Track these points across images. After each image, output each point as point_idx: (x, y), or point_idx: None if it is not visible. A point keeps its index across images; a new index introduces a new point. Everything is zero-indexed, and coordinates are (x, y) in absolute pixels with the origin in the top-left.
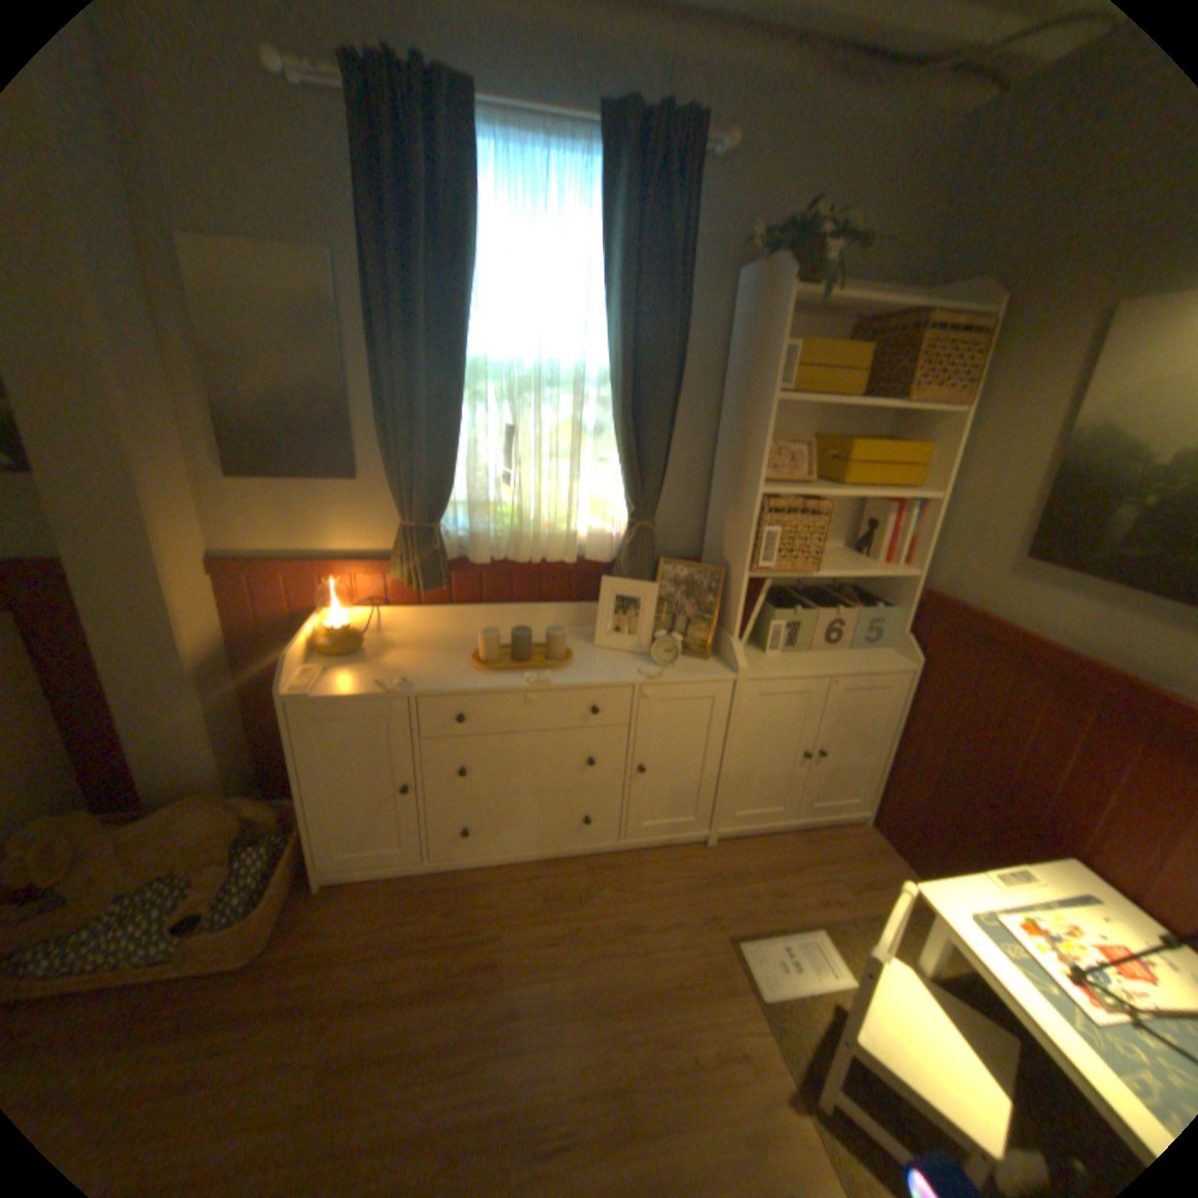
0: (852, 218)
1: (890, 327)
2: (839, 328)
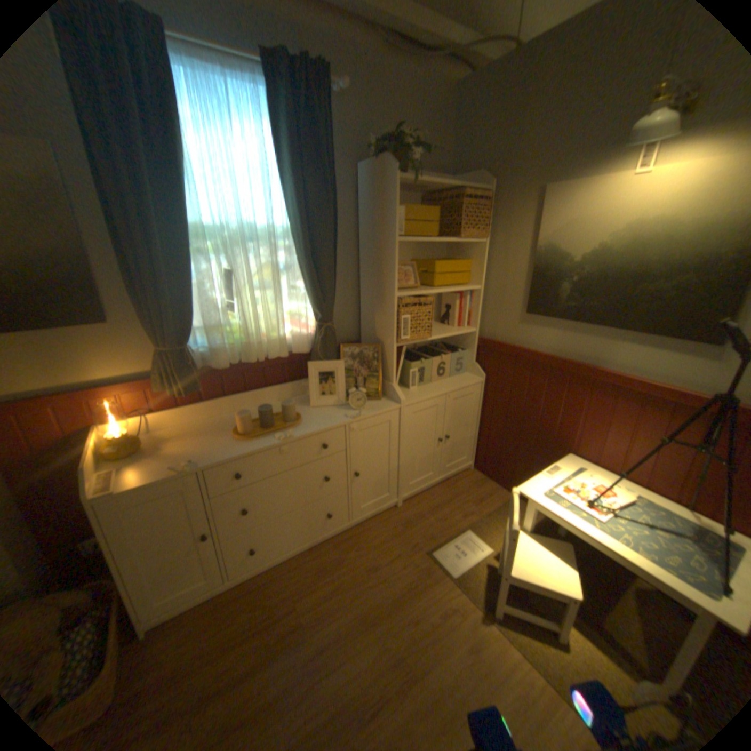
0: (418, 135)
1: (443, 198)
2: (414, 198)
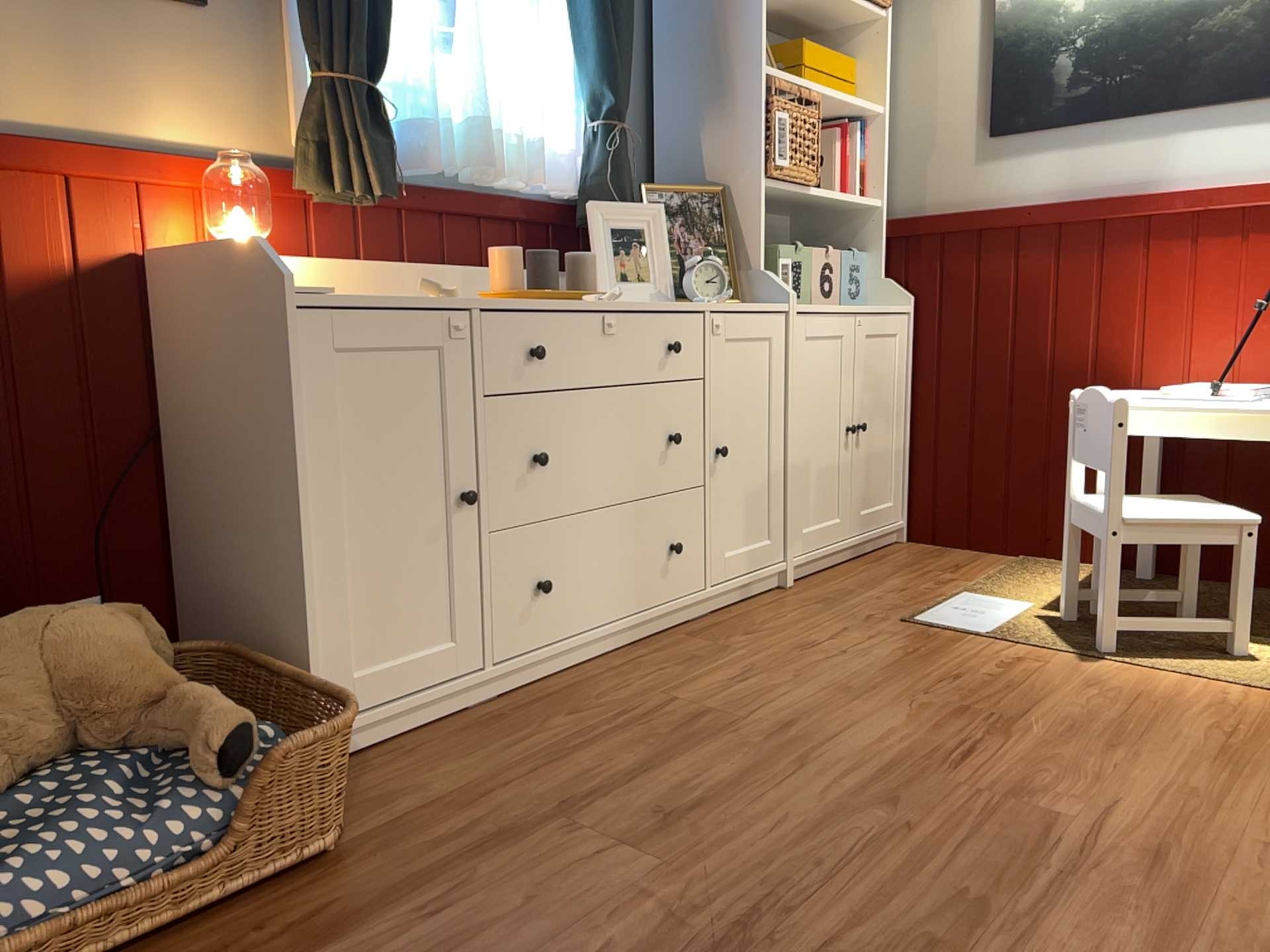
0: None
1: None
2: None
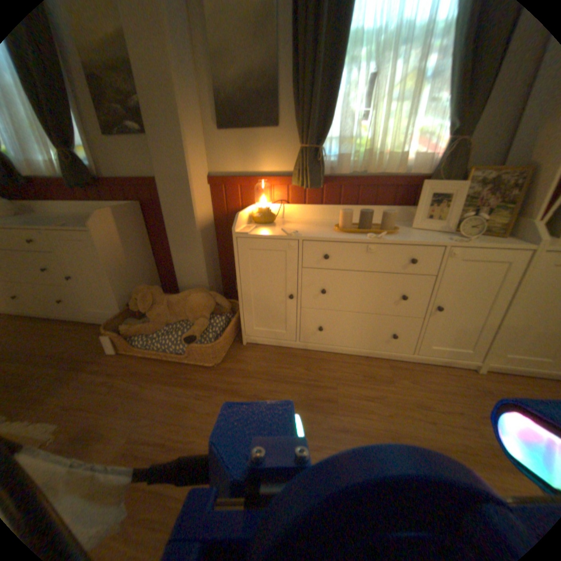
0: None
1: None
2: None
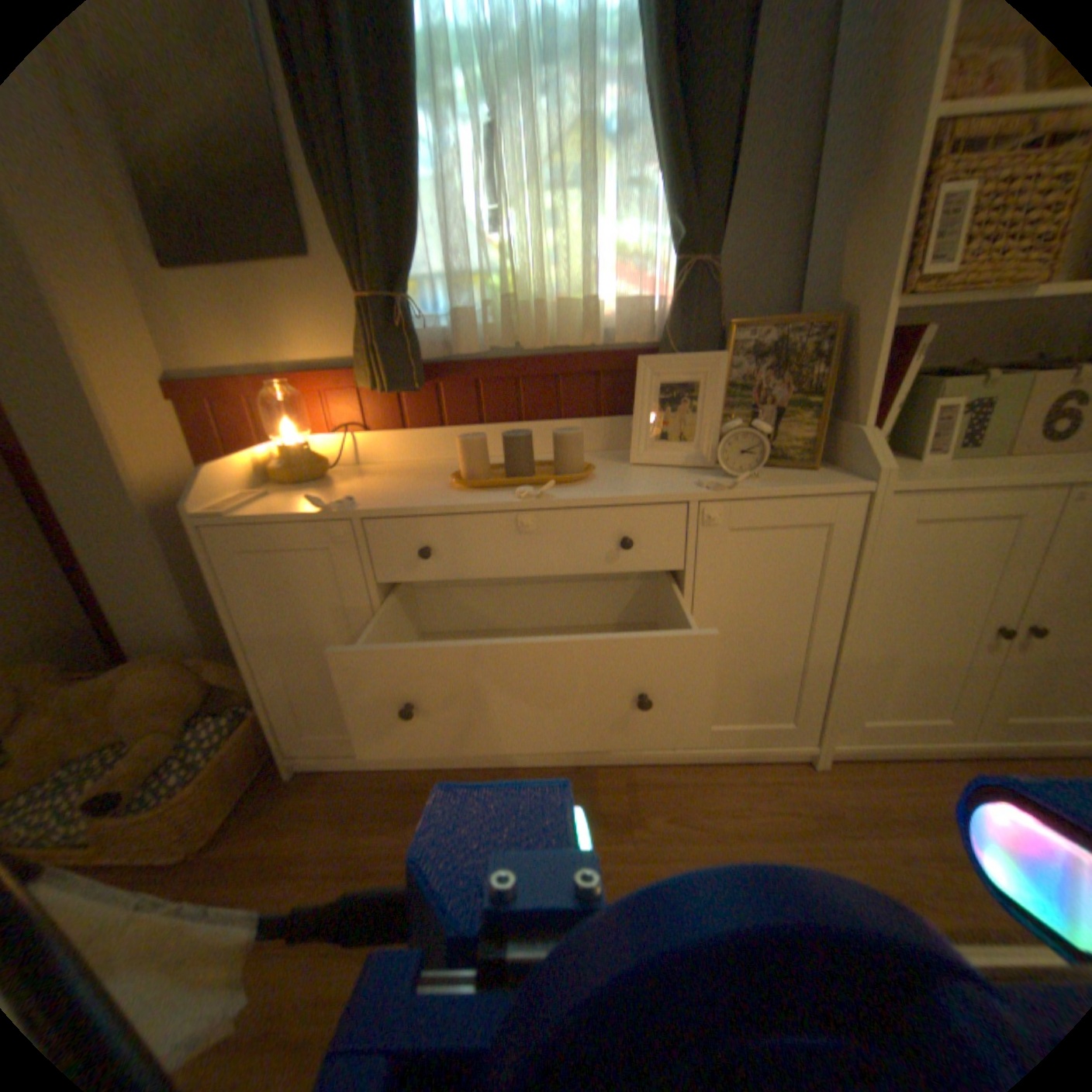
0: None
1: None
2: None
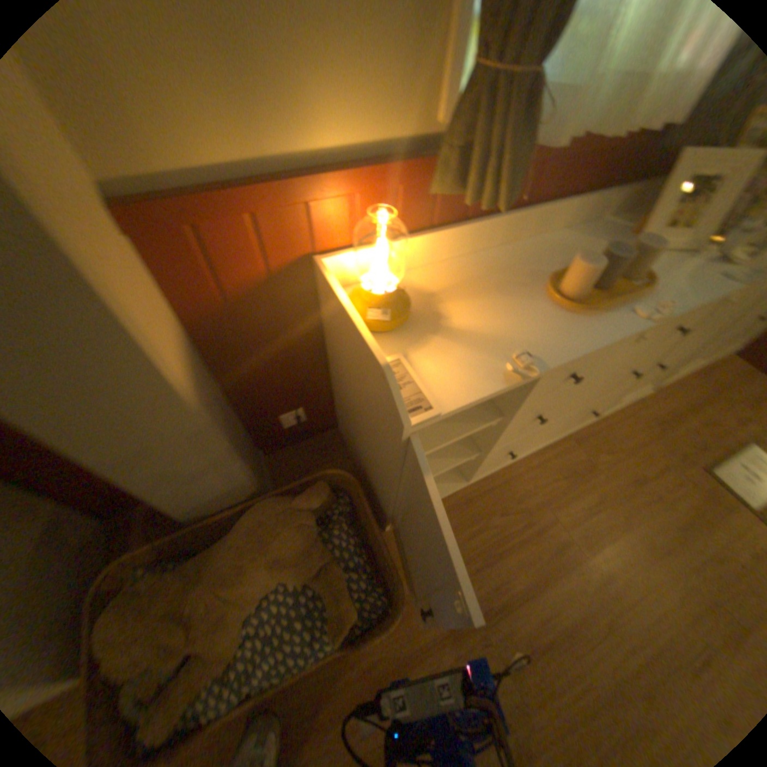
0: None
1: None
2: None
